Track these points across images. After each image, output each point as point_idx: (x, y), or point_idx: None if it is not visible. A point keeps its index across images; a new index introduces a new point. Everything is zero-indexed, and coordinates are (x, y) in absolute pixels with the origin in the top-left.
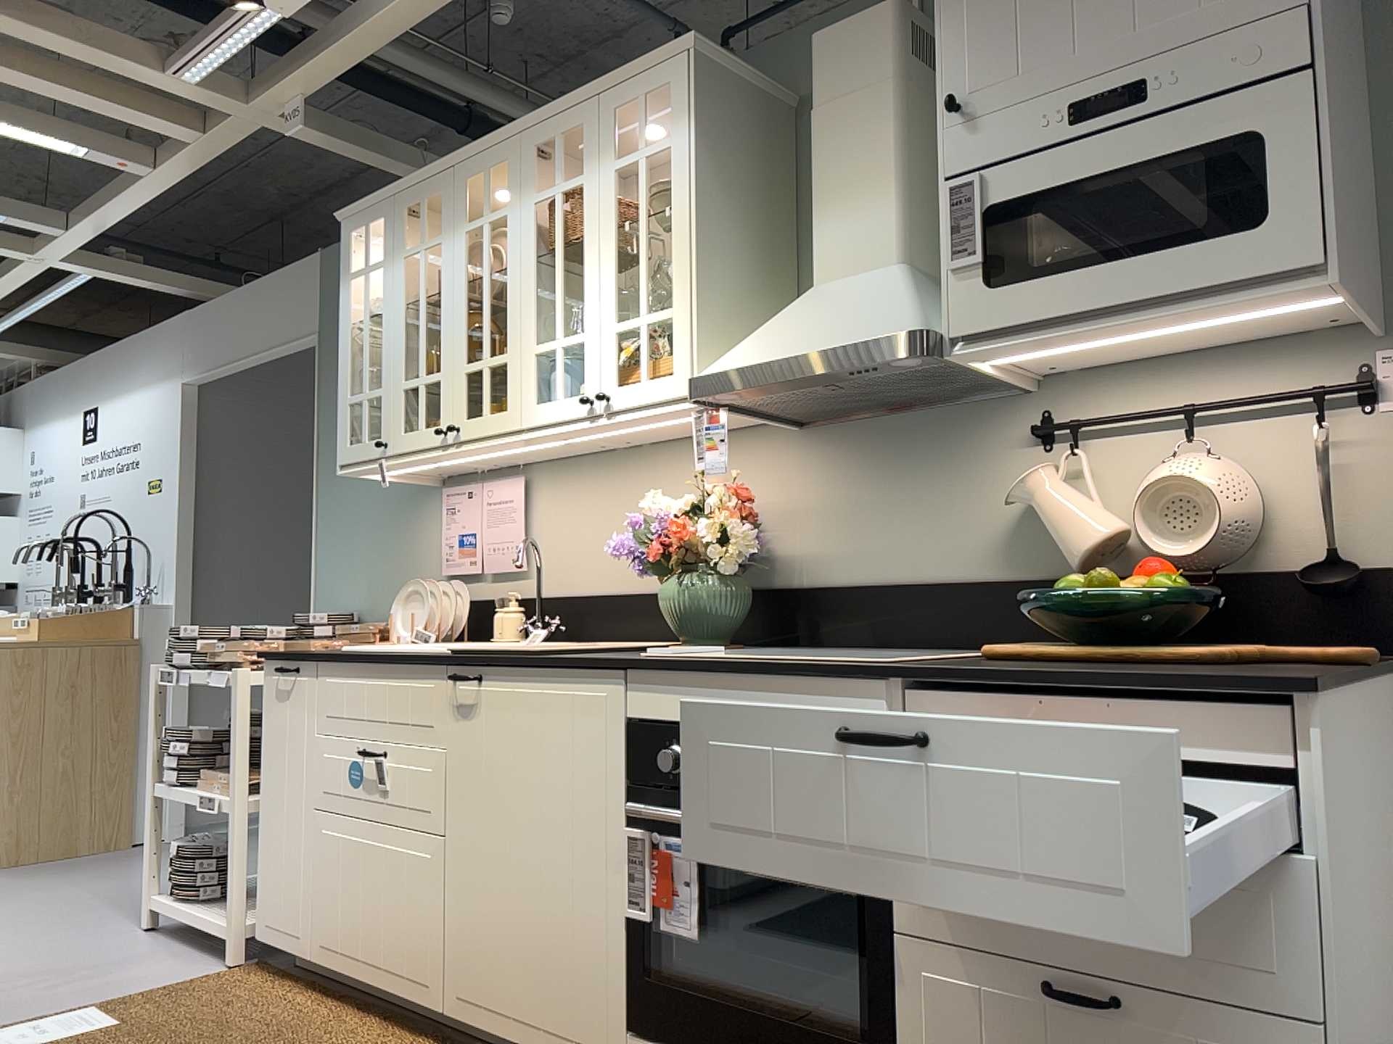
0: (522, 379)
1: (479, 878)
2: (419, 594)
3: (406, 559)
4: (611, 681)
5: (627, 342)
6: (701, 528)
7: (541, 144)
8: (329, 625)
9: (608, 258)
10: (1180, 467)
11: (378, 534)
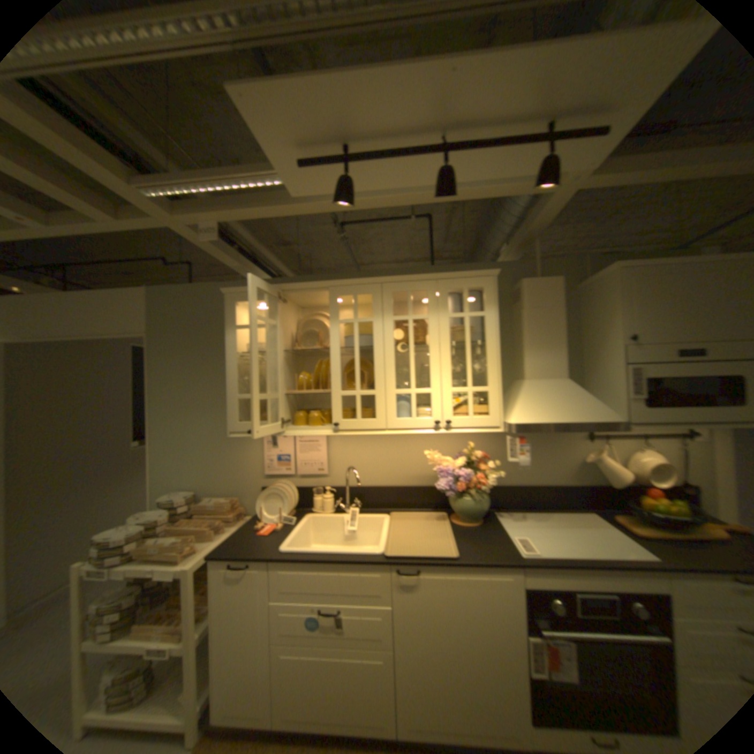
0: (390, 406)
1: (426, 672)
2: (275, 494)
3: (233, 465)
4: (518, 574)
5: (455, 397)
6: (485, 478)
7: (398, 292)
8: (184, 505)
9: (447, 358)
10: (656, 458)
11: (209, 450)
